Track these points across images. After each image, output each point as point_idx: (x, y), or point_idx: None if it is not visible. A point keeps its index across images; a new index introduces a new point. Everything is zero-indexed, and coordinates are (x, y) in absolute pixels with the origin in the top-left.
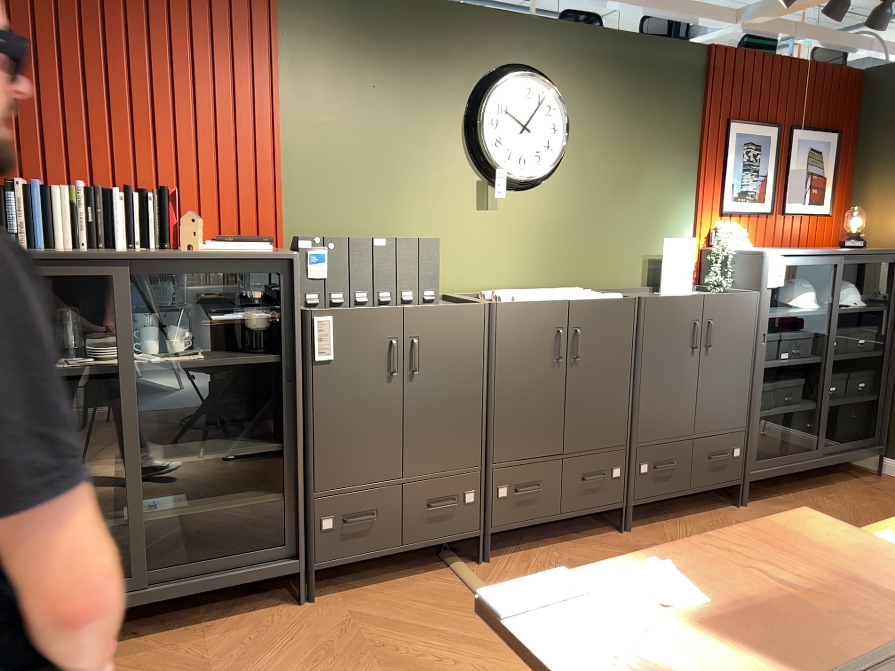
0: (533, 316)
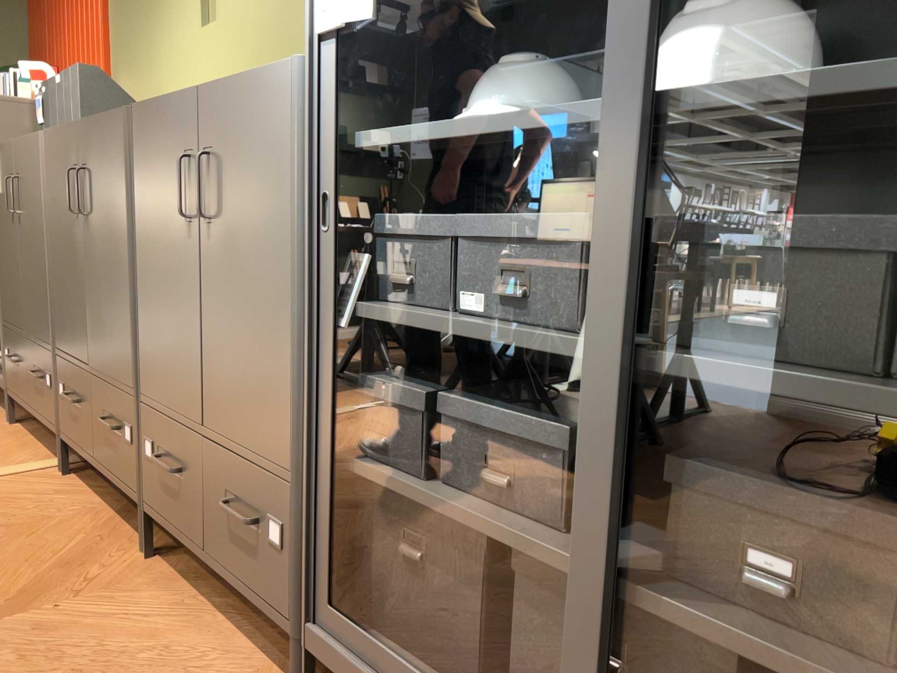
0: (61, 149)
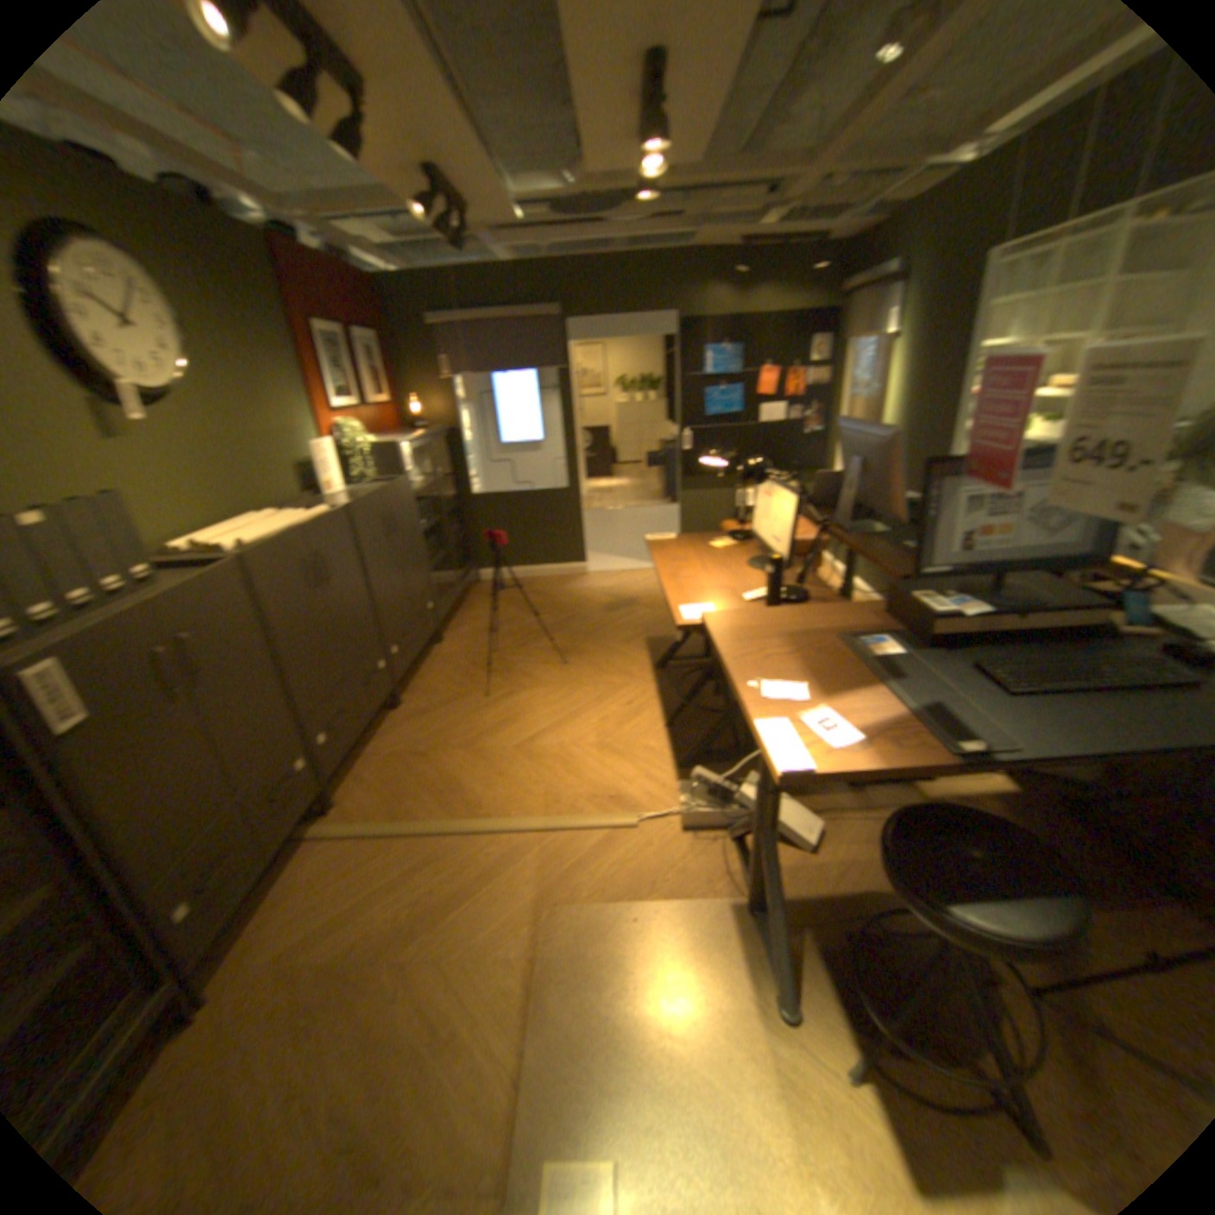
0: (278, 556)
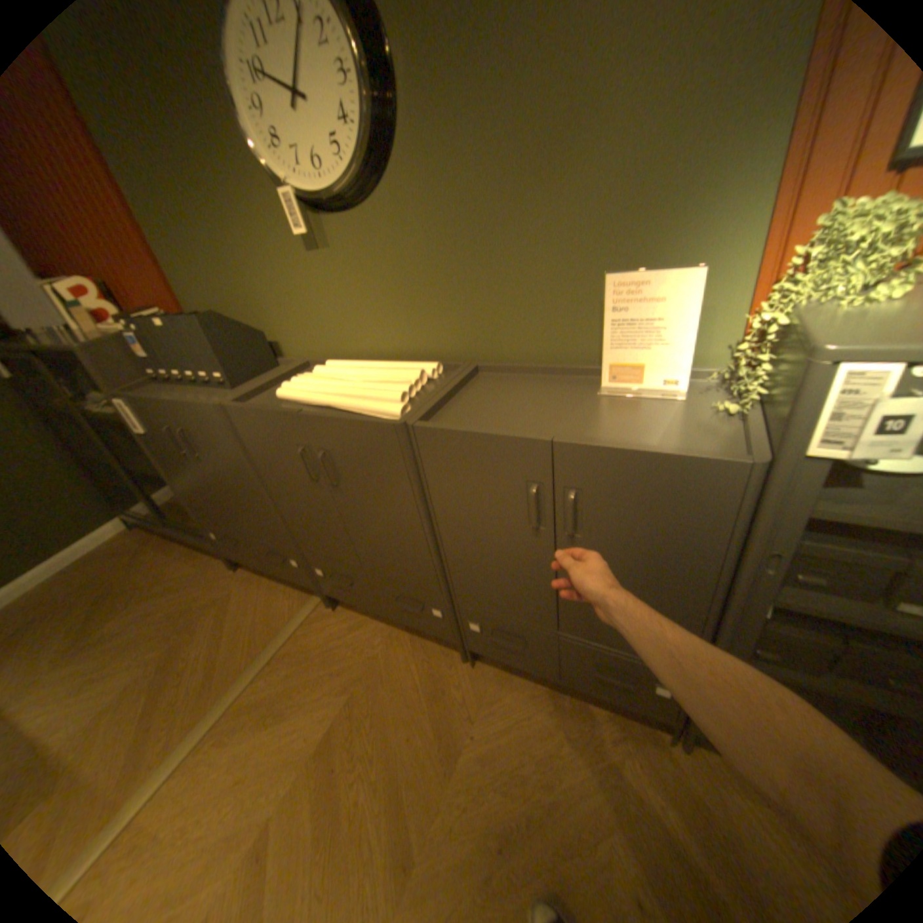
0: (265, 426)
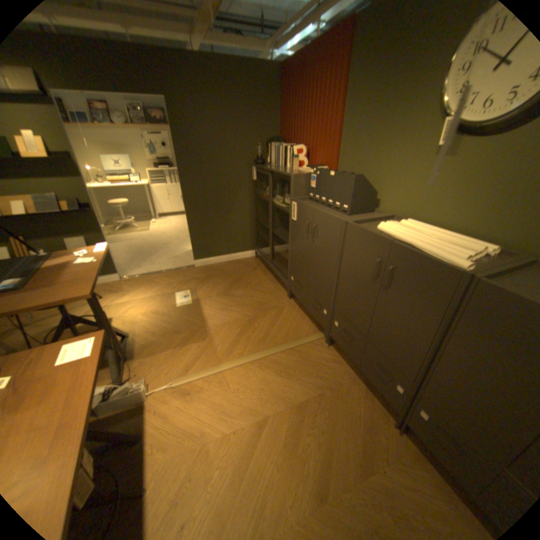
0: (364, 240)
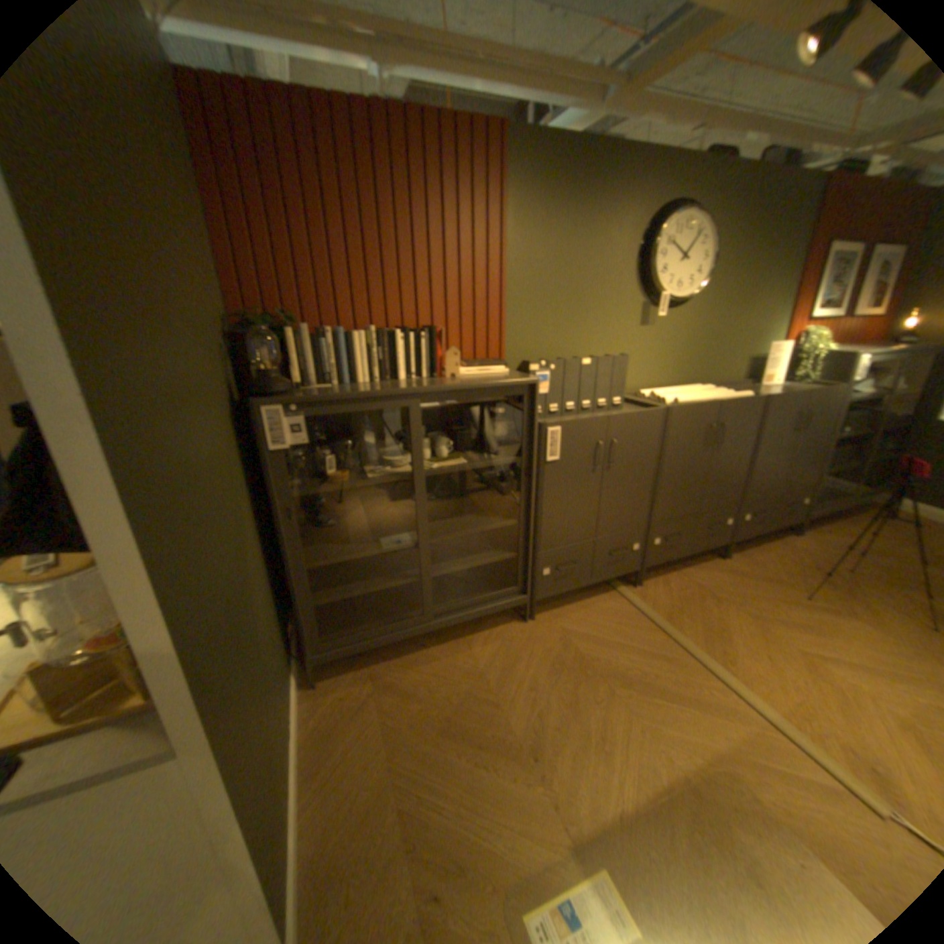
0: (695, 415)
